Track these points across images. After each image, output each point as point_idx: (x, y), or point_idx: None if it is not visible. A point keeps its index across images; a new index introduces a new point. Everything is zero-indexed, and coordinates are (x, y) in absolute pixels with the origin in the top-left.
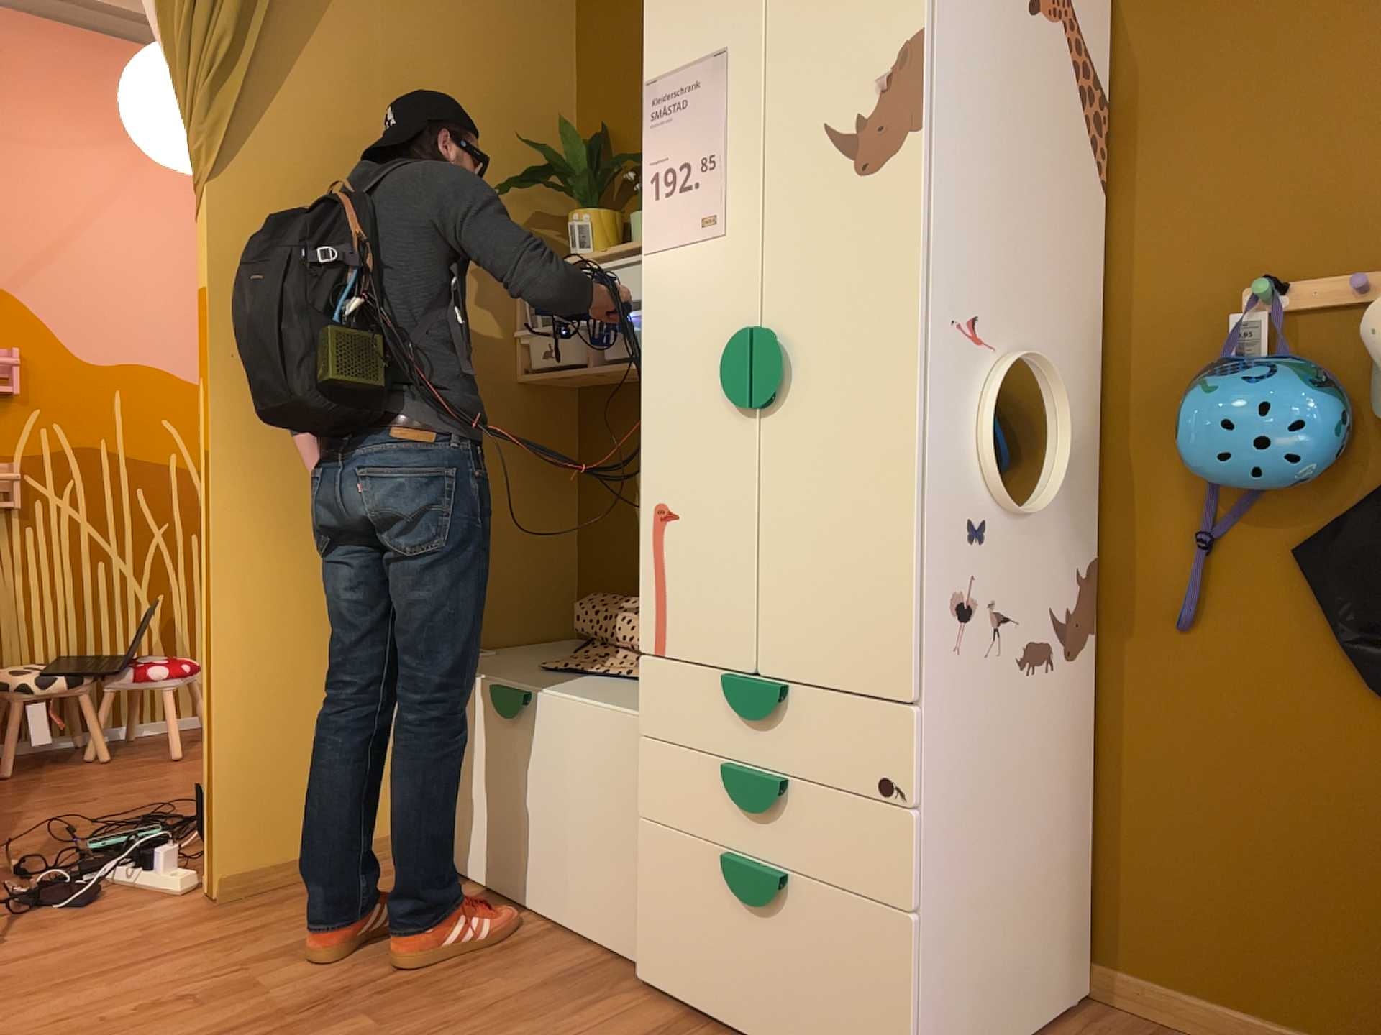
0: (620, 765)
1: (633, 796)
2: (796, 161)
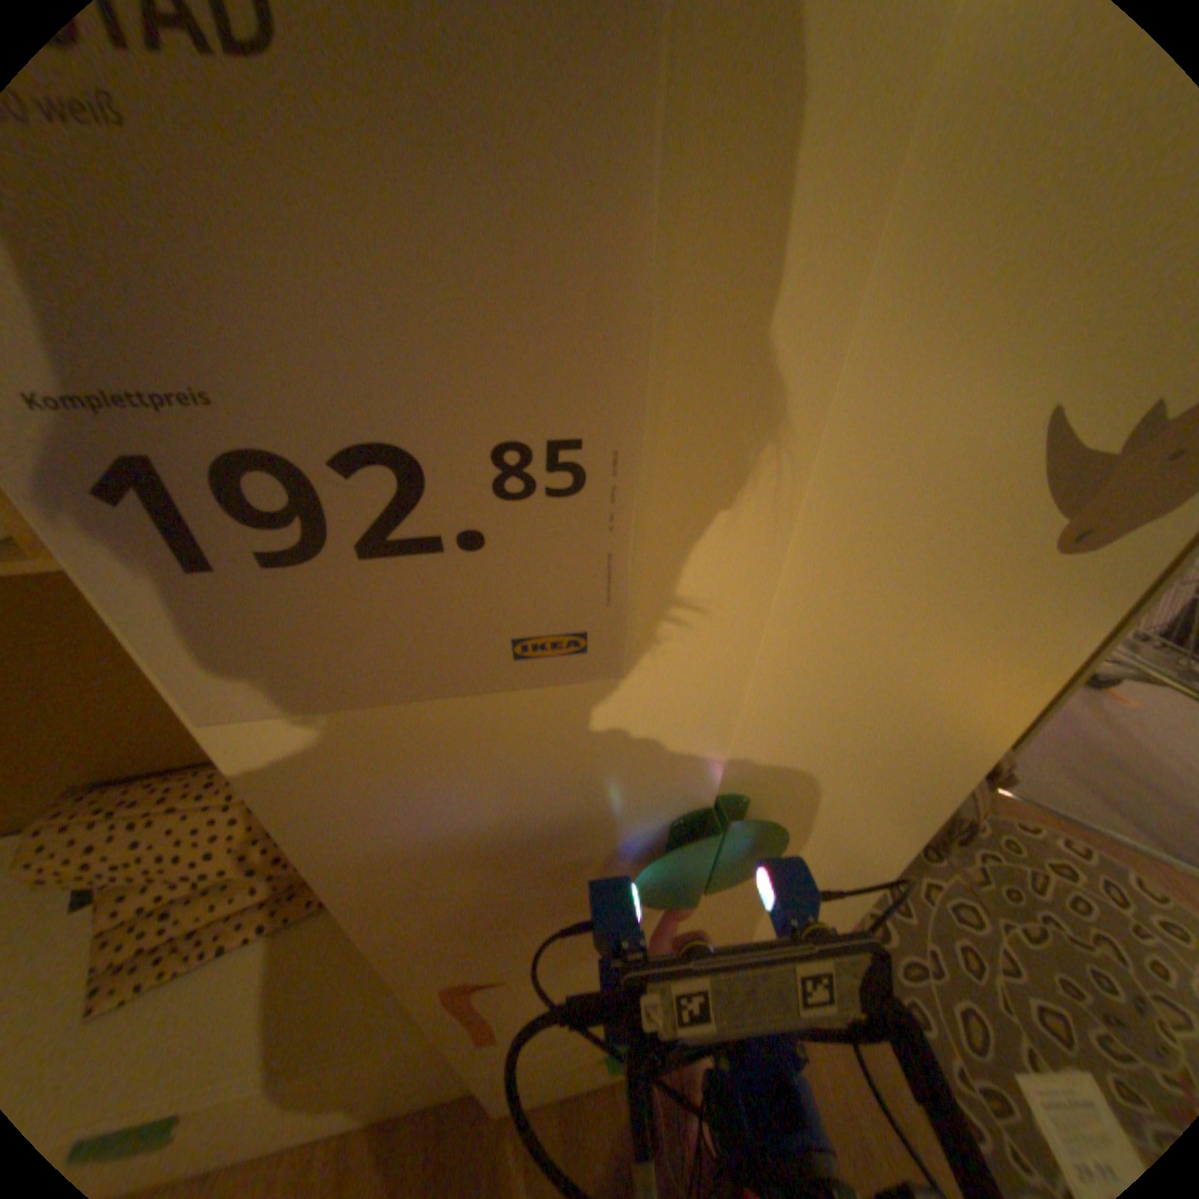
0: (405, 1067)
1: (435, 1066)
2: (921, 494)
